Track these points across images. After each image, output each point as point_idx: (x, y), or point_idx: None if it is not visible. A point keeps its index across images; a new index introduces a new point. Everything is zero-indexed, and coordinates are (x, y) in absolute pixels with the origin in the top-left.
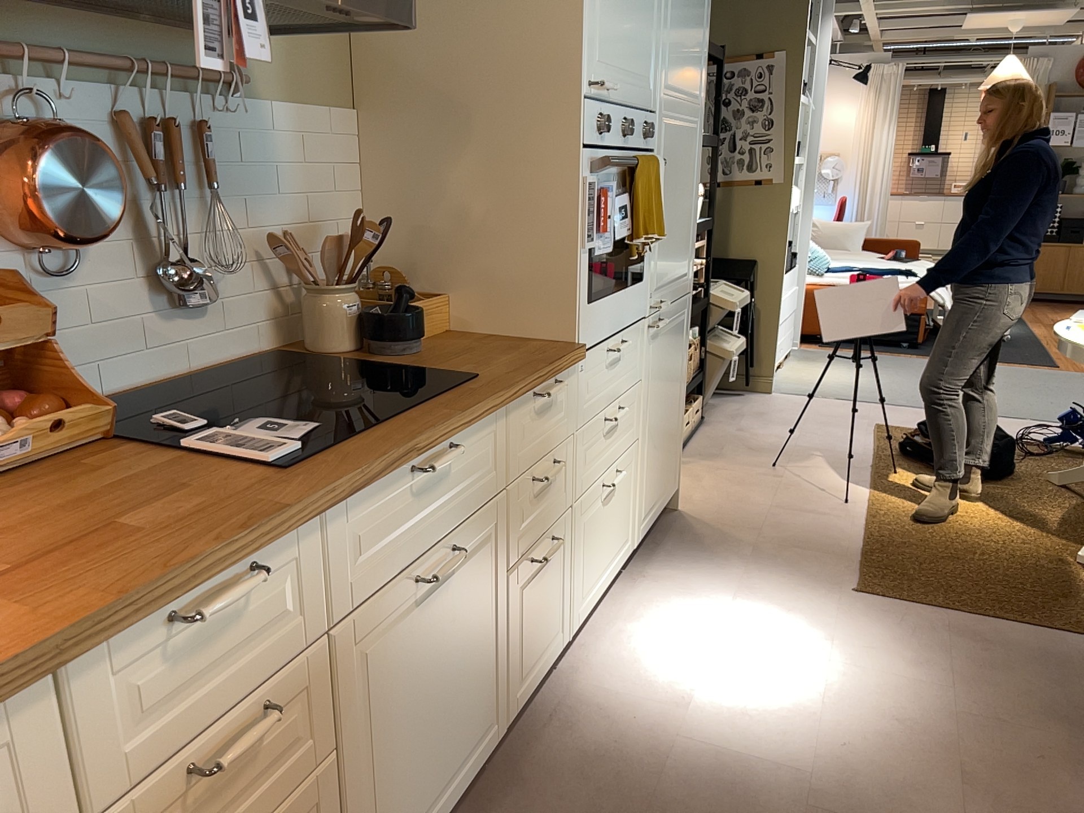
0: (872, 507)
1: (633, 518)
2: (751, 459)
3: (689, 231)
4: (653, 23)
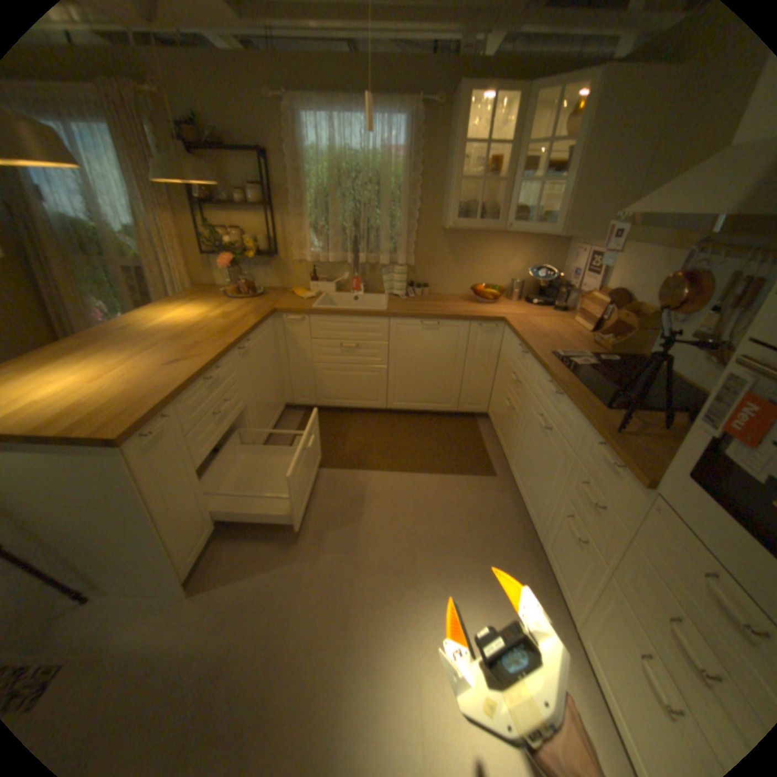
0: None
1: None
2: None
3: None
4: None
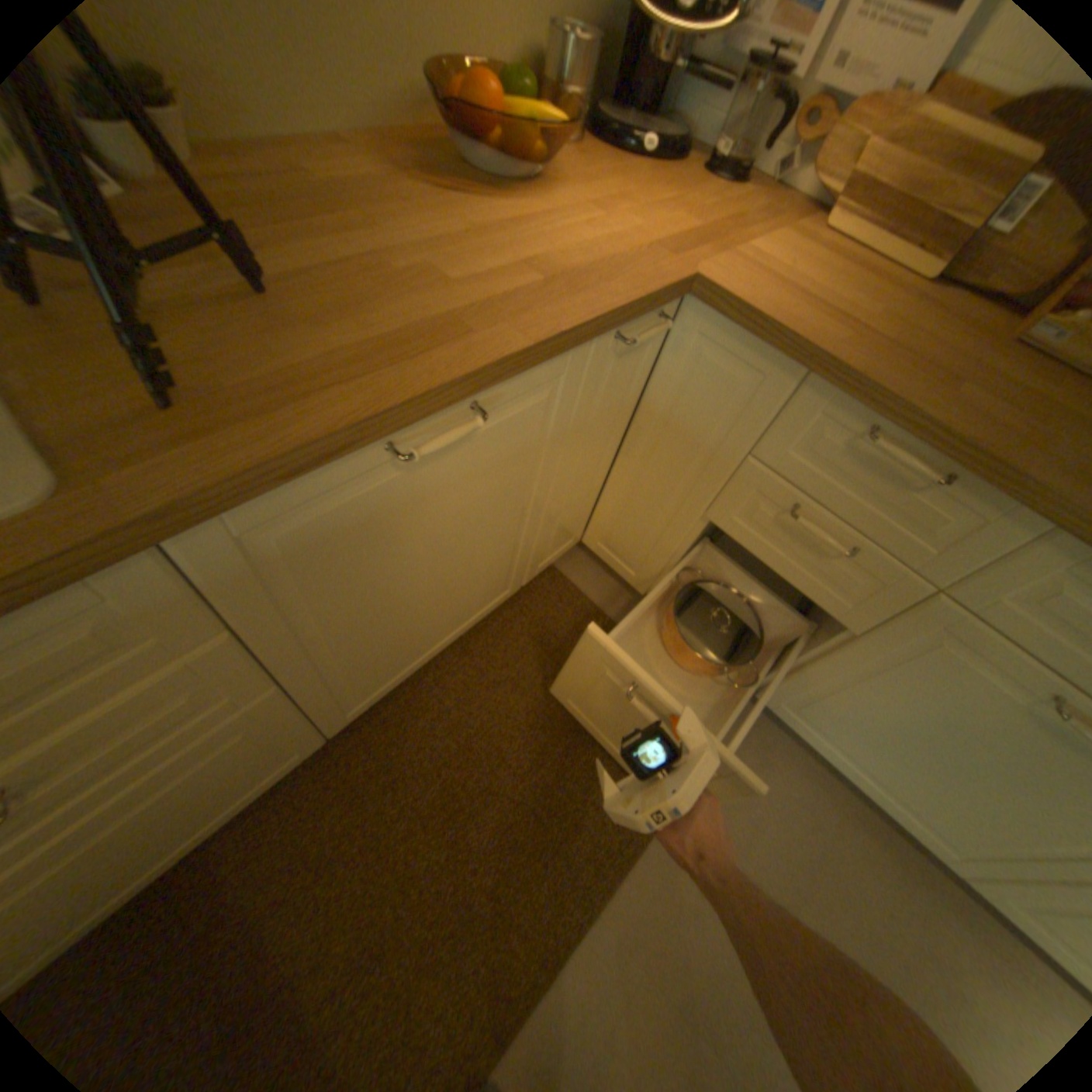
0: None
1: None
2: None
3: None
4: None
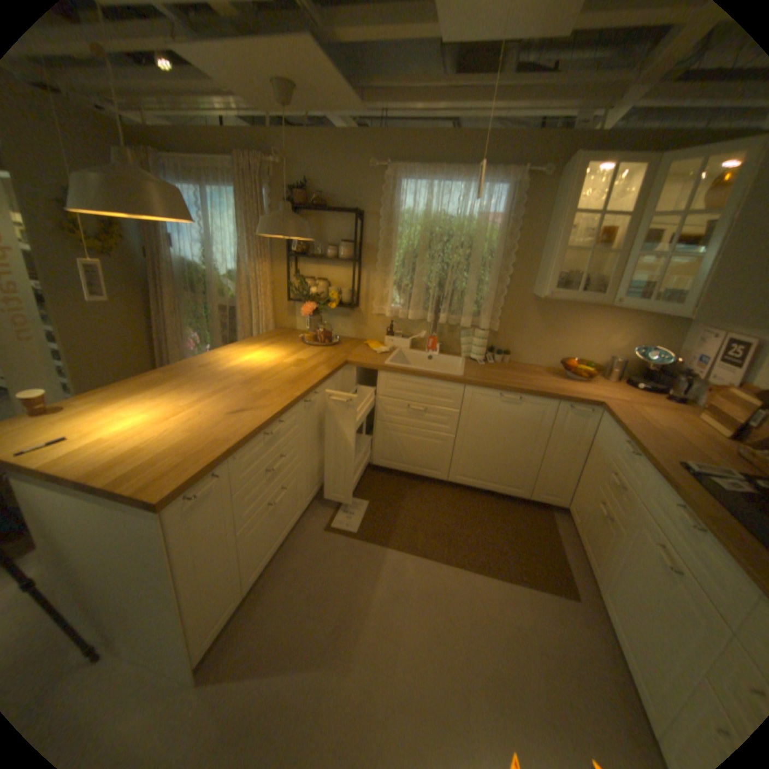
0: None
1: None
2: None
3: None
4: None
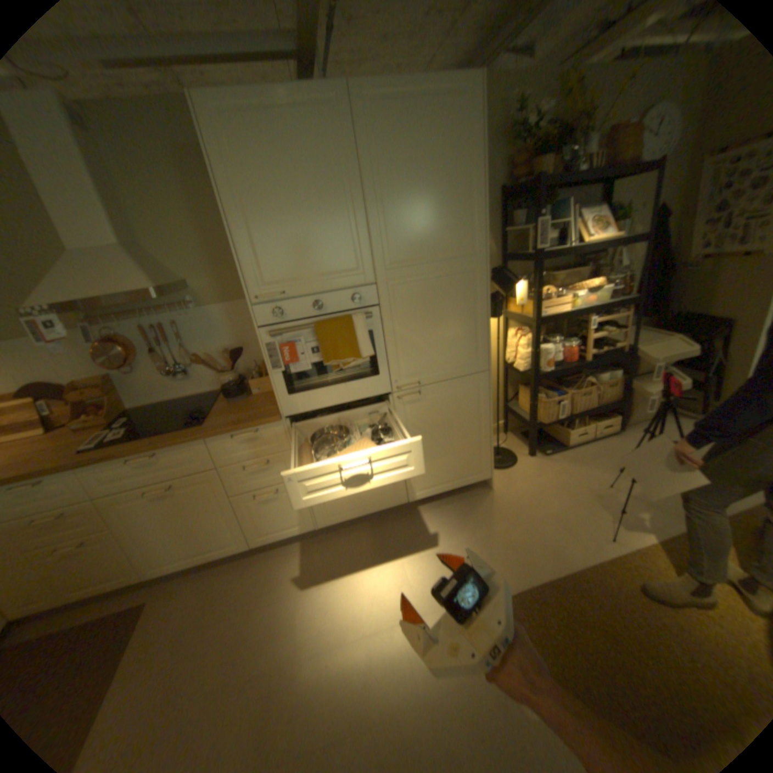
0: (630, 559)
1: (401, 488)
2: (603, 476)
3: (469, 336)
4: (350, 234)
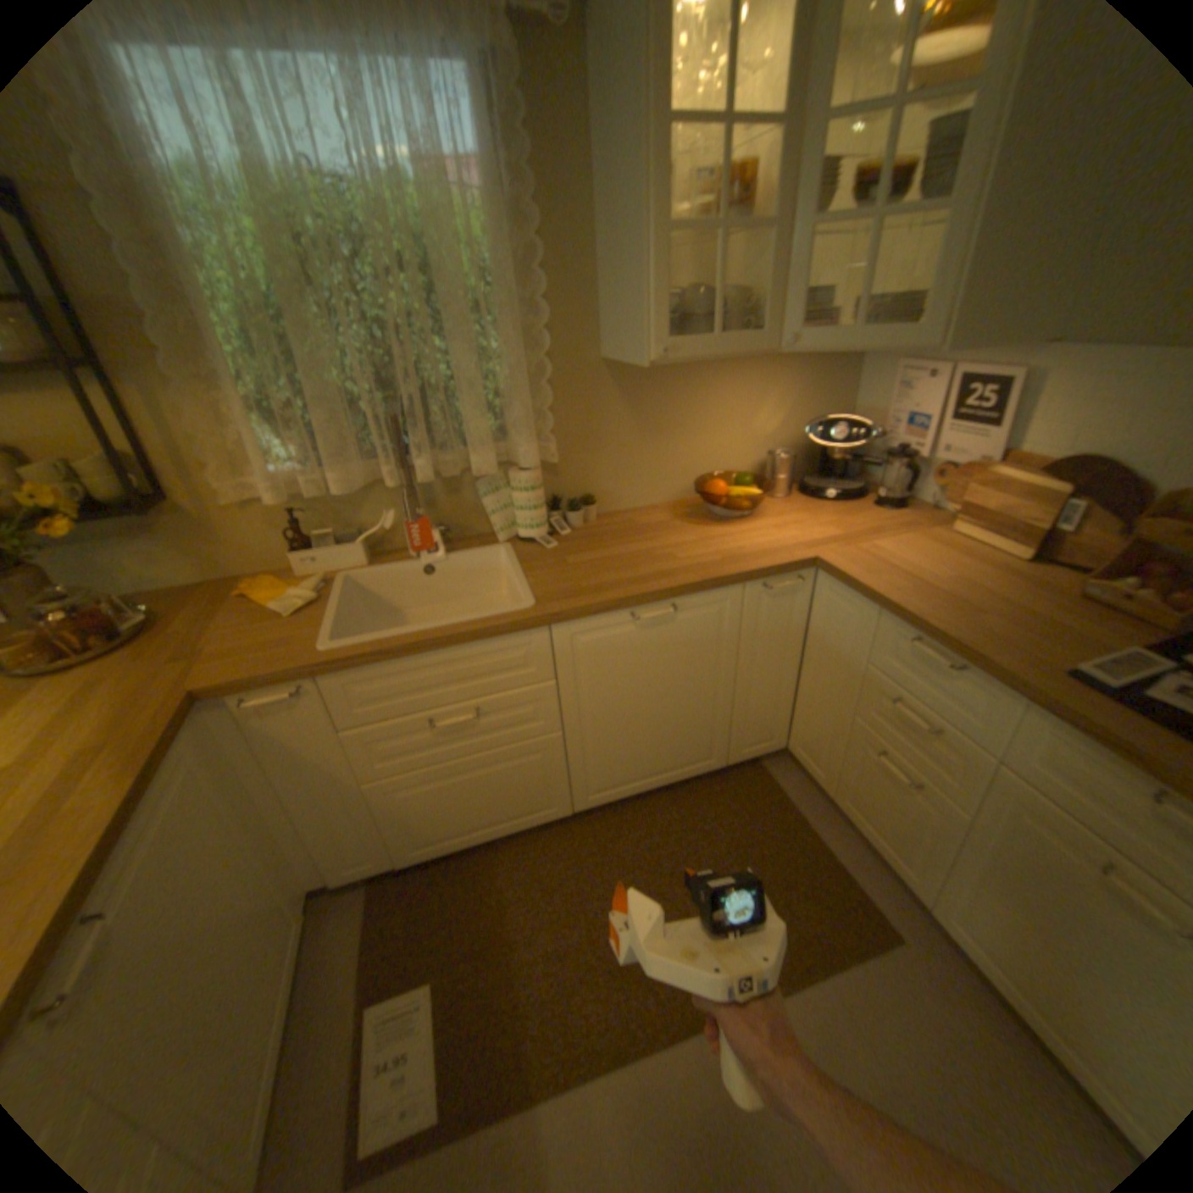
0: None
1: None
2: None
3: None
4: None
